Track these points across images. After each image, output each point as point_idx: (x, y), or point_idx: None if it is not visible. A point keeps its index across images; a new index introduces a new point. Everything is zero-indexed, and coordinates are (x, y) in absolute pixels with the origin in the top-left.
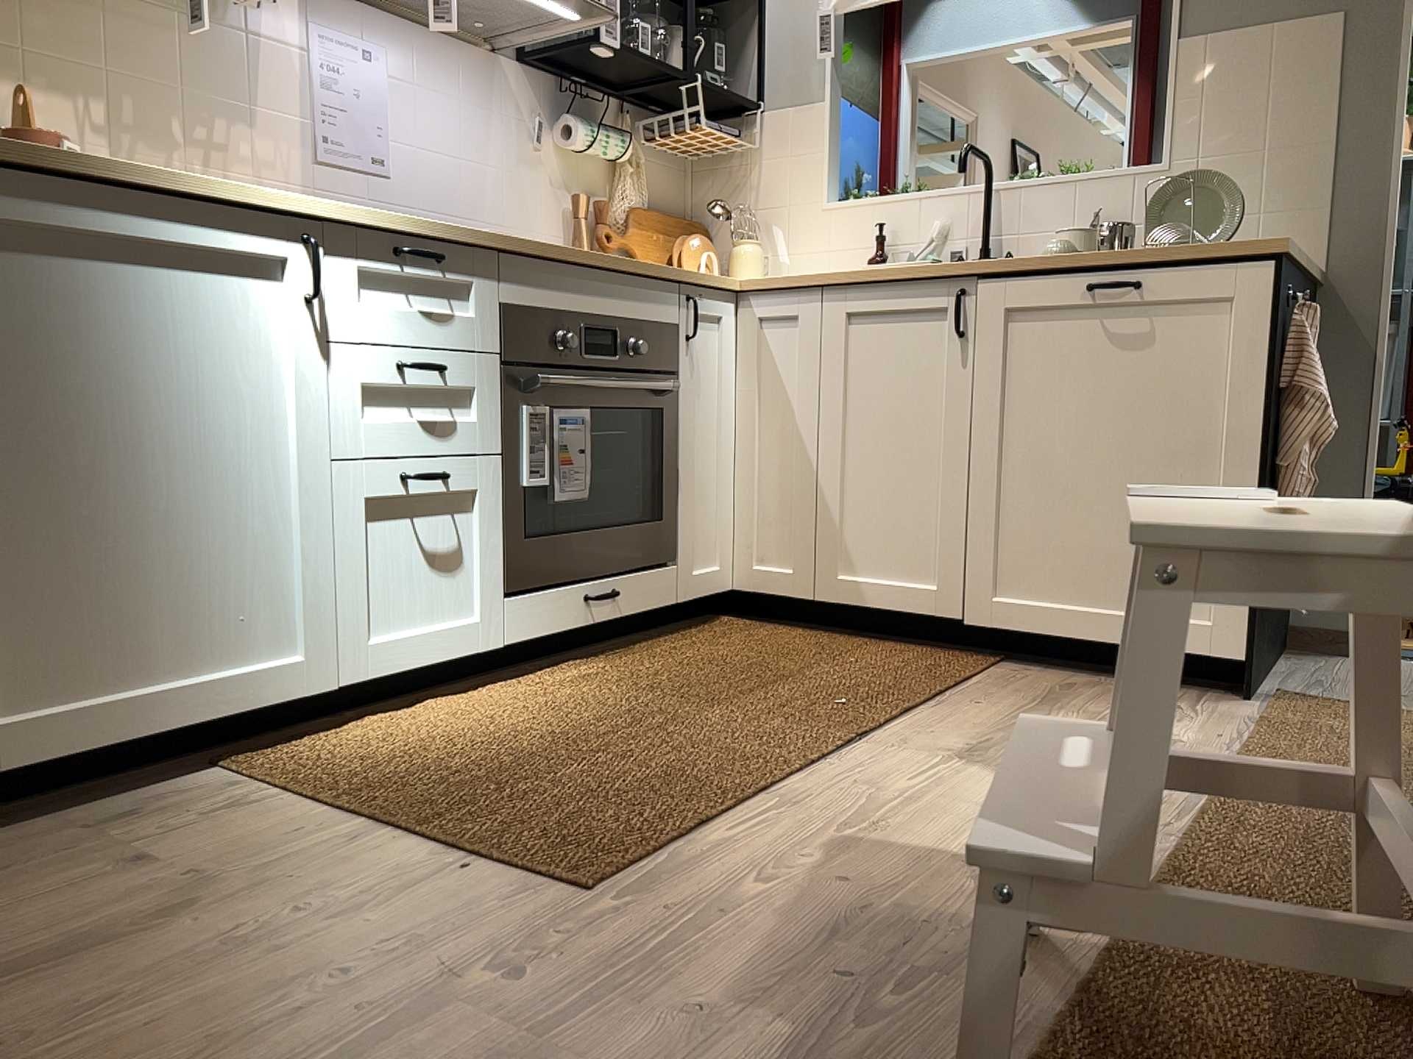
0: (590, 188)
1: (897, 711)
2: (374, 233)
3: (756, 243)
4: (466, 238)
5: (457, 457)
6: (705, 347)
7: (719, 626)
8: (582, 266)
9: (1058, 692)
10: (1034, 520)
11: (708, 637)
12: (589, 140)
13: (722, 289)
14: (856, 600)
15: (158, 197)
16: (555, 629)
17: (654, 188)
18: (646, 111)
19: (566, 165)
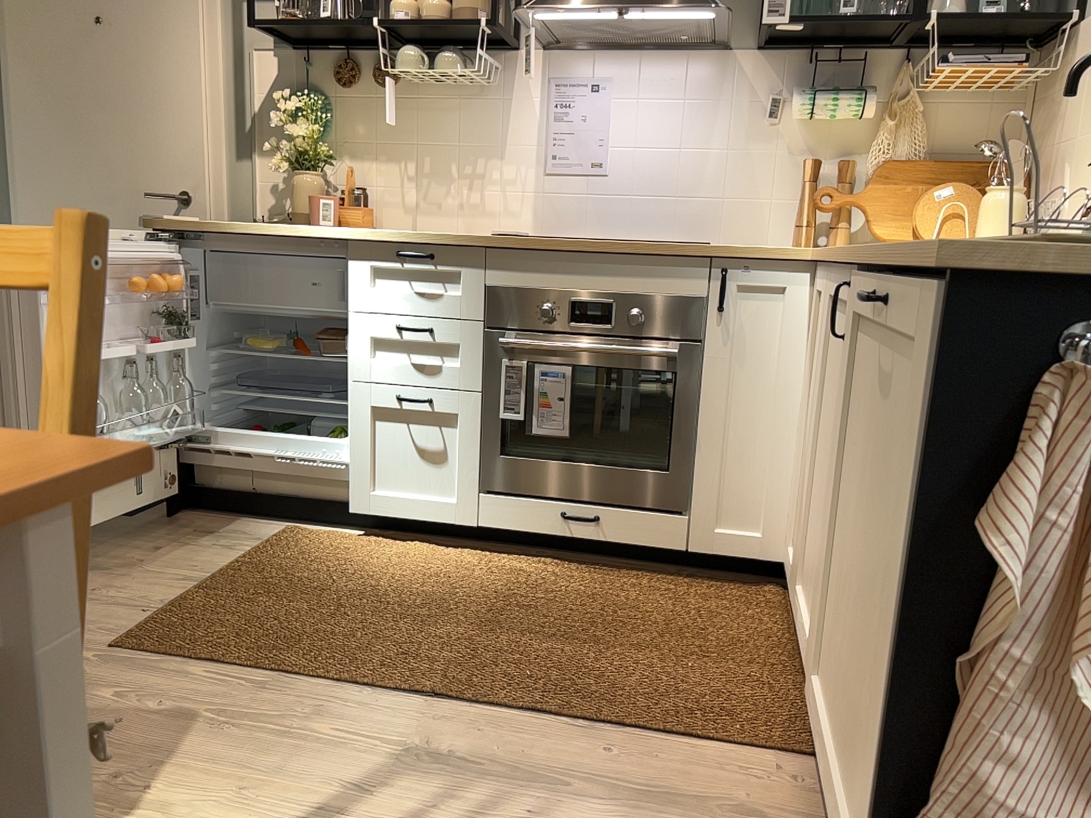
0: (843, 148)
1: (526, 710)
2: (378, 243)
3: (1021, 190)
4: (449, 241)
5: (441, 391)
6: (758, 321)
7: (749, 593)
8: (571, 253)
9: (708, 815)
10: (843, 609)
11: (700, 595)
12: (803, 109)
13: (783, 263)
14: (799, 621)
15: (253, 237)
16: (529, 530)
17: (955, 133)
18: (950, 51)
19: (809, 131)
